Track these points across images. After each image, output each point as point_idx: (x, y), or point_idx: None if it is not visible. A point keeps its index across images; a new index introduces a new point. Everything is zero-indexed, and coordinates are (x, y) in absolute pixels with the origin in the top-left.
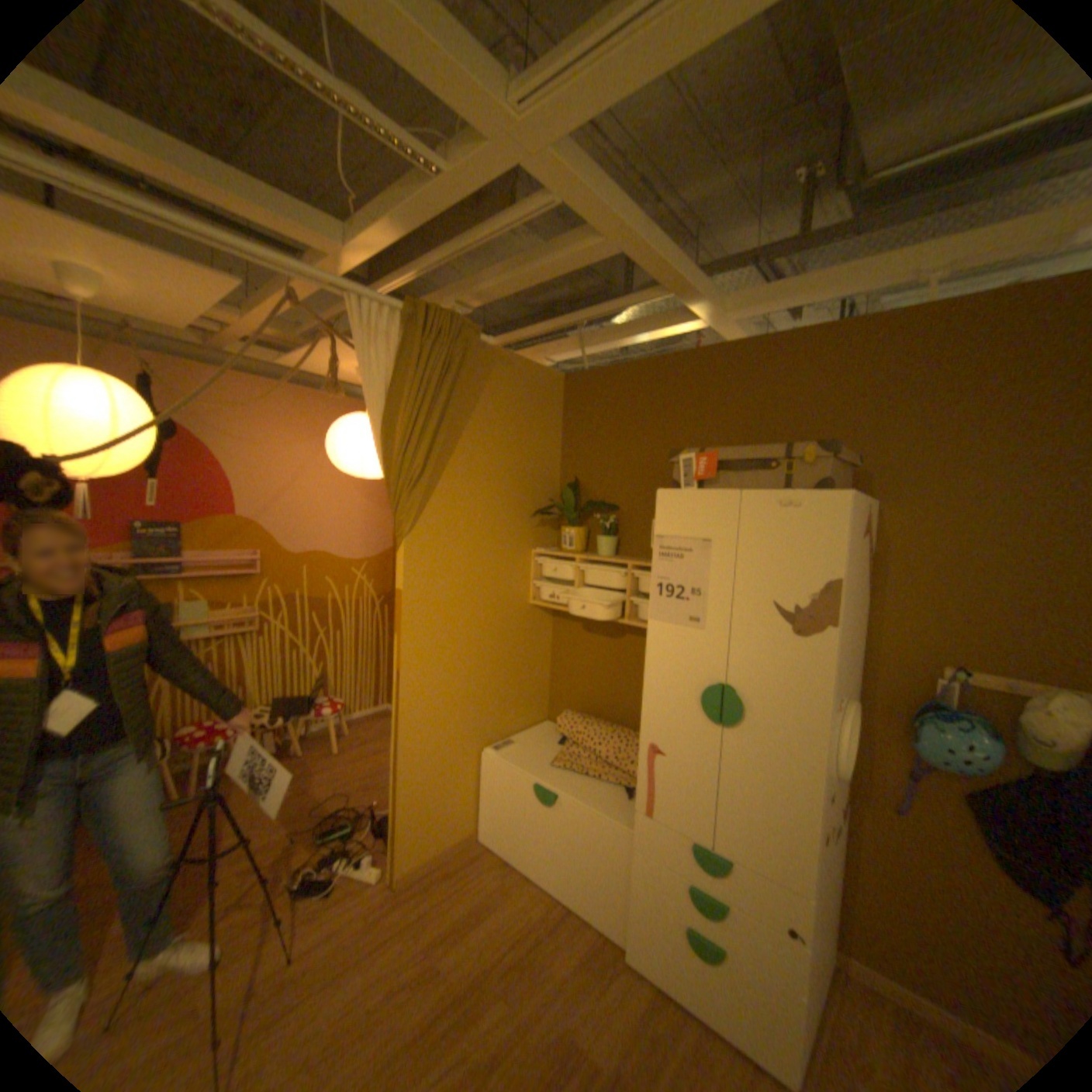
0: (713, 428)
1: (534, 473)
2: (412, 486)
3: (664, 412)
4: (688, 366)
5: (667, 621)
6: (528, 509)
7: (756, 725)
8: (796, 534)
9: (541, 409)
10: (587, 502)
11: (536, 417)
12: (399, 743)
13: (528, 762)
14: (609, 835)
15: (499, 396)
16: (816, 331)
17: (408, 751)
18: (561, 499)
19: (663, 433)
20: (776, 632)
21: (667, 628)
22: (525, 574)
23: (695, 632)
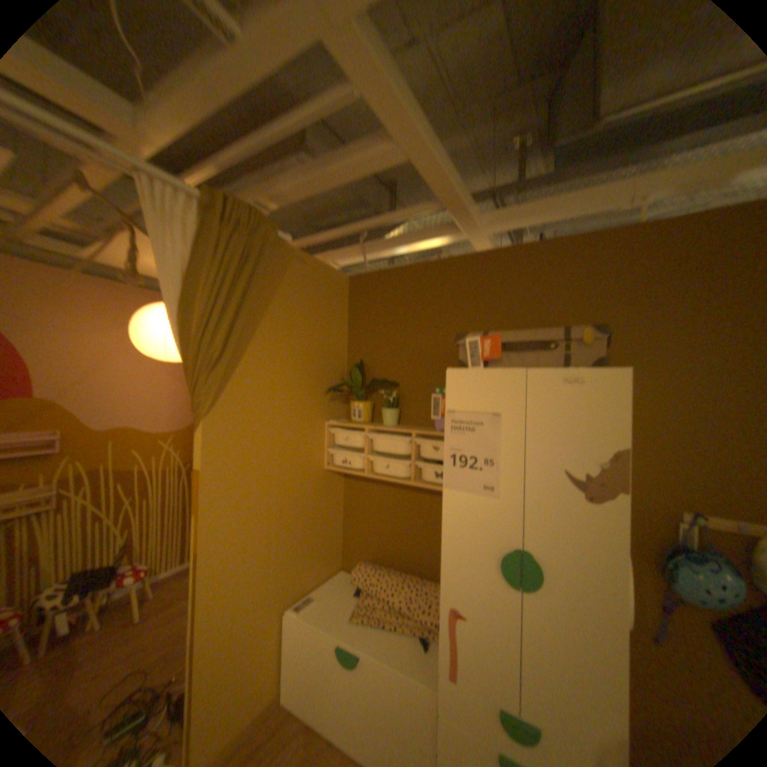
0: (476, 319)
1: (326, 356)
2: (211, 369)
3: (434, 306)
4: (453, 270)
5: (462, 490)
6: (322, 388)
7: (555, 589)
8: (582, 408)
9: (332, 303)
10: (373, 380)
11: (328, 310)
12: (196, 628)
13: (328, 621)
14: (411, 698)
15: (296, 290)
16: (555, 243)
17: (207, 635)
18: (350, 378)
19: (434, 323)
20: (569, 500)
21: (462, 496)
22: (320, 443)
23: (489, 500)
